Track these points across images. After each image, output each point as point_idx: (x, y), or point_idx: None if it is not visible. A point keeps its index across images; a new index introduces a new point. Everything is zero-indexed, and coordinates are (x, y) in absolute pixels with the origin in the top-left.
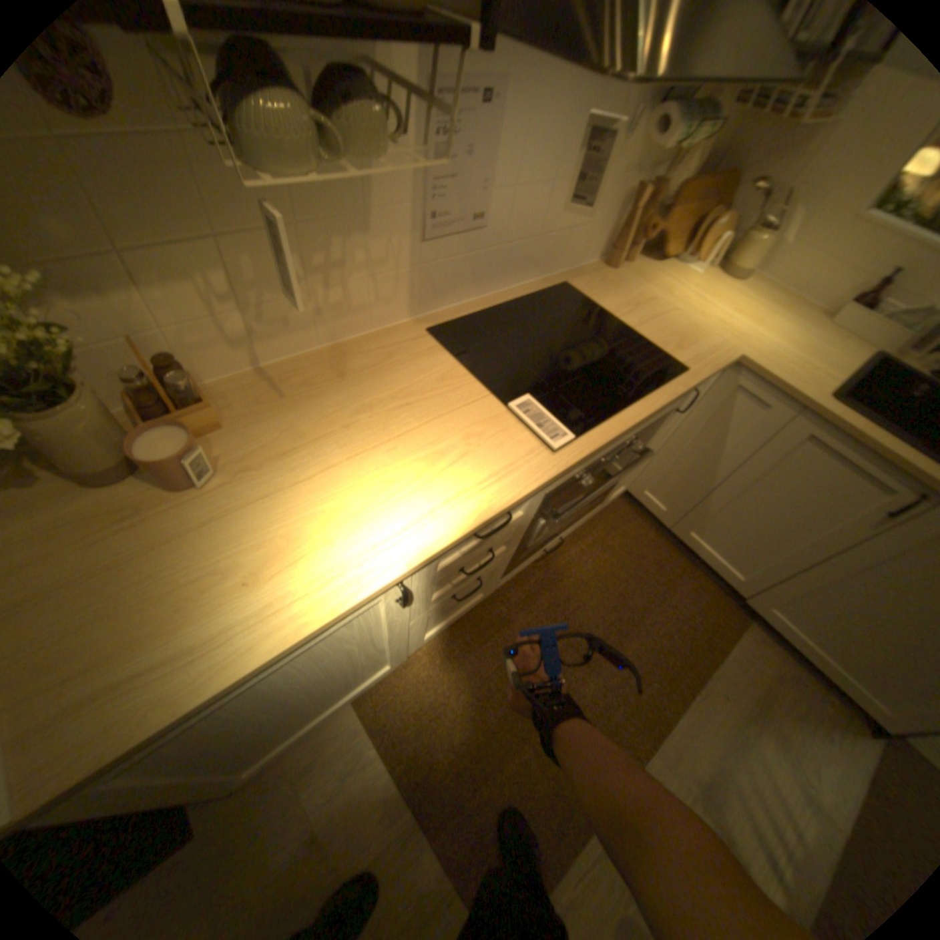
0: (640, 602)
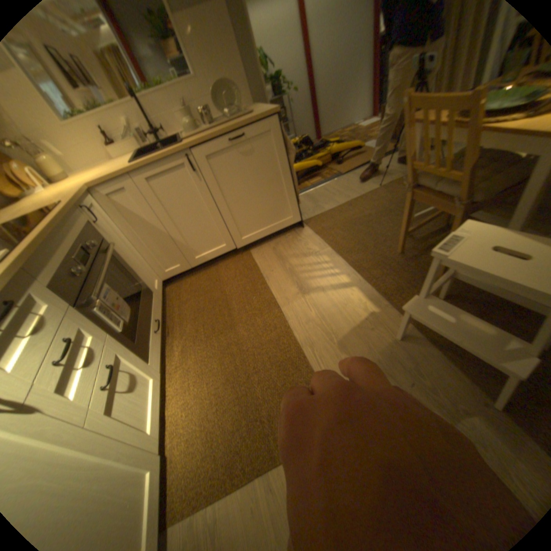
0: (218, 294)
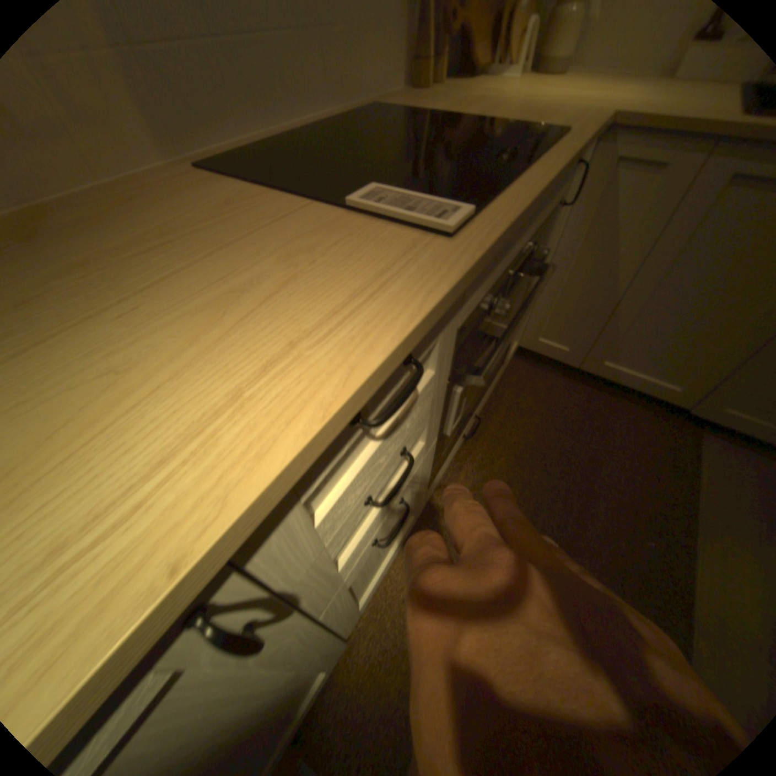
0: (581, 457)
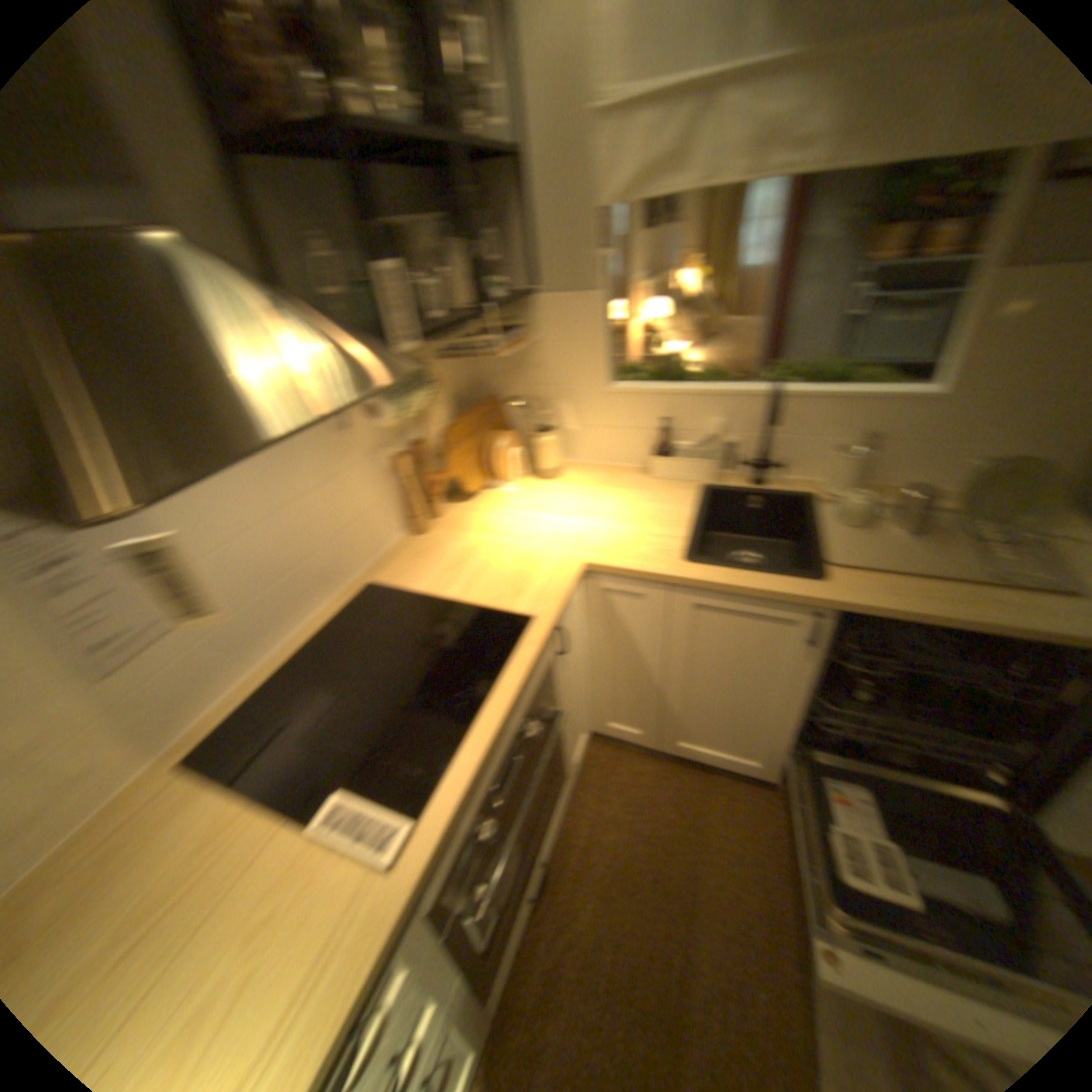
0: (676, 875)
